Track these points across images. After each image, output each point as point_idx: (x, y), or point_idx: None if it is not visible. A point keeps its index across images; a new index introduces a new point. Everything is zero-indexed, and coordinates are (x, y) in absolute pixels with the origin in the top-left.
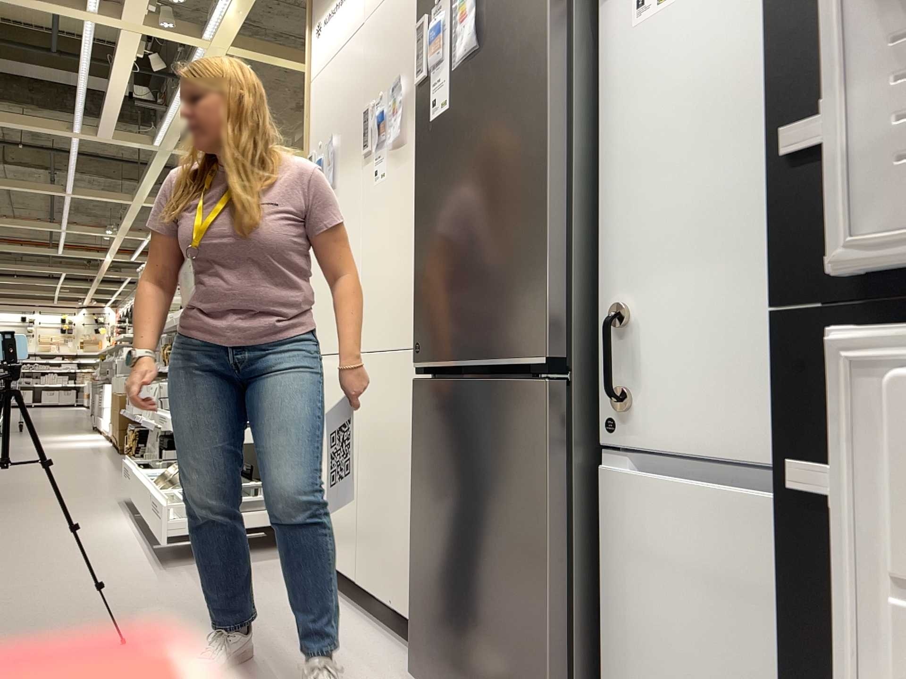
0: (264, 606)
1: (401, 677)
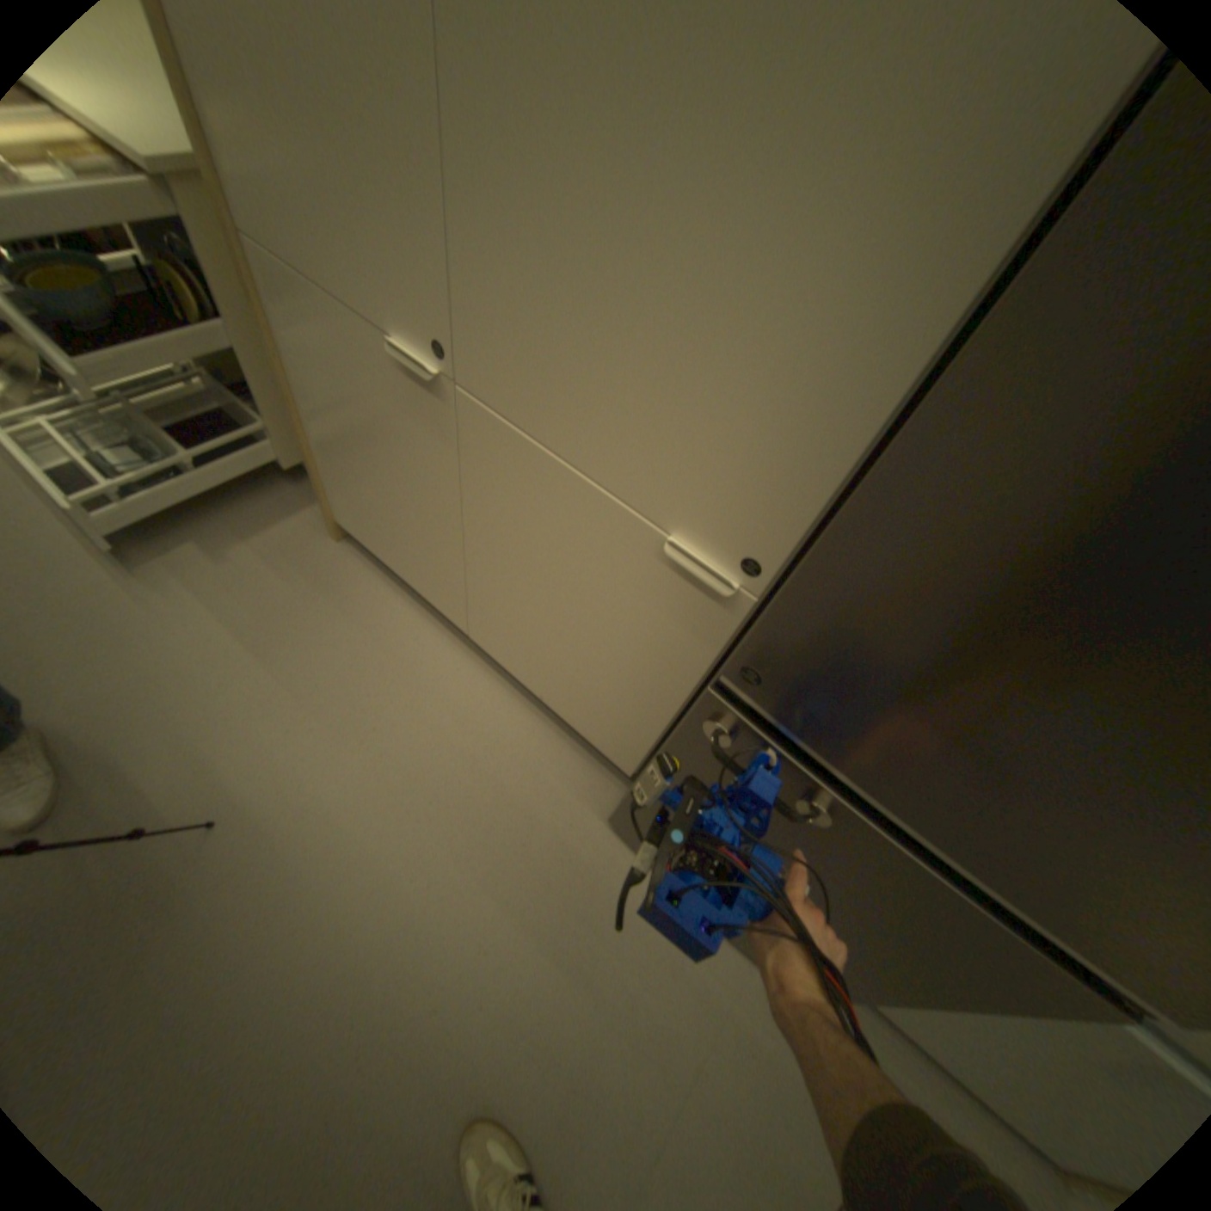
0: (347, 661)
1: (583, 795)
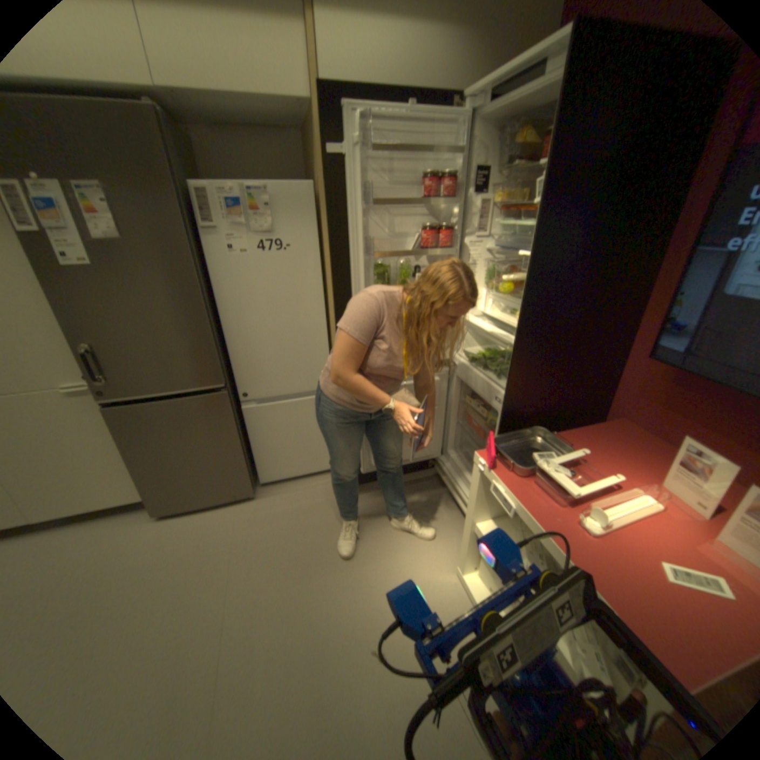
0: None
1: (136, 524)
